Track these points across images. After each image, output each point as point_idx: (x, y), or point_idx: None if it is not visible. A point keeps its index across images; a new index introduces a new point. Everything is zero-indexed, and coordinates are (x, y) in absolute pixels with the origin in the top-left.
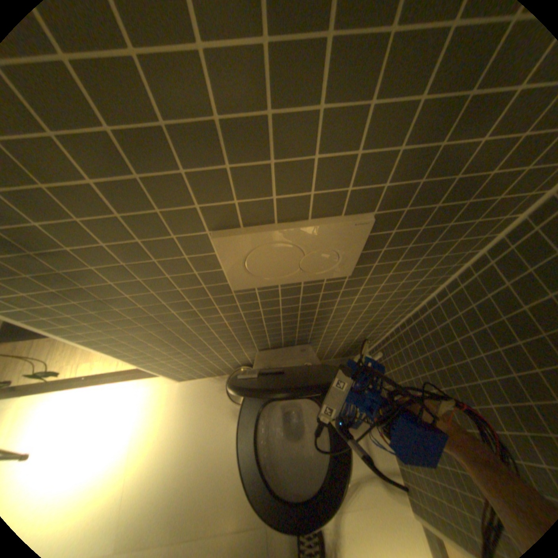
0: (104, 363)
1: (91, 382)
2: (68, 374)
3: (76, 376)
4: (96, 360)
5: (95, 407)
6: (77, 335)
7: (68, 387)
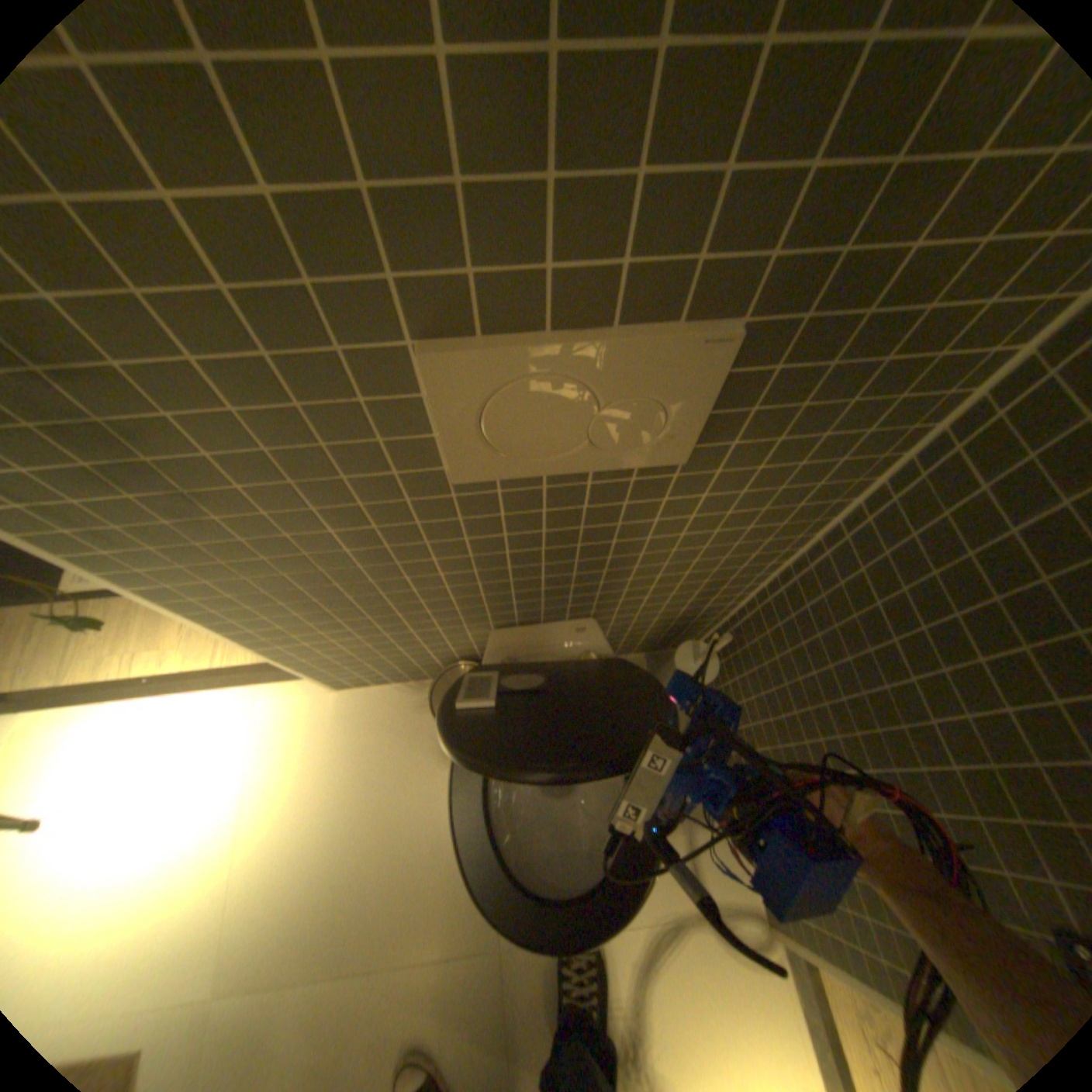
0: (185, 652)
1: (160, 688)
2: (114, 673)
3: (130, 677)
4: (169, 647)
5: (170, 736)
6: (133, 578)
7: (115, 696)
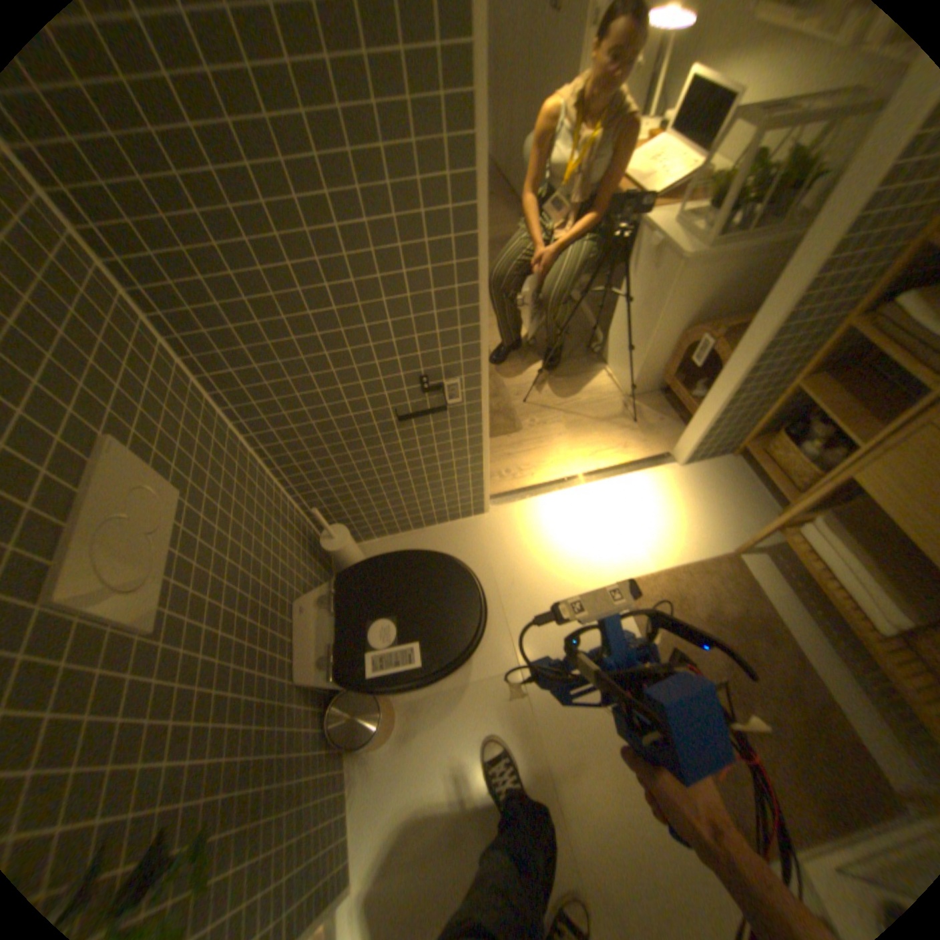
0: None
1: None
2: None
3: None
4: None
5: None
6: None
7: None
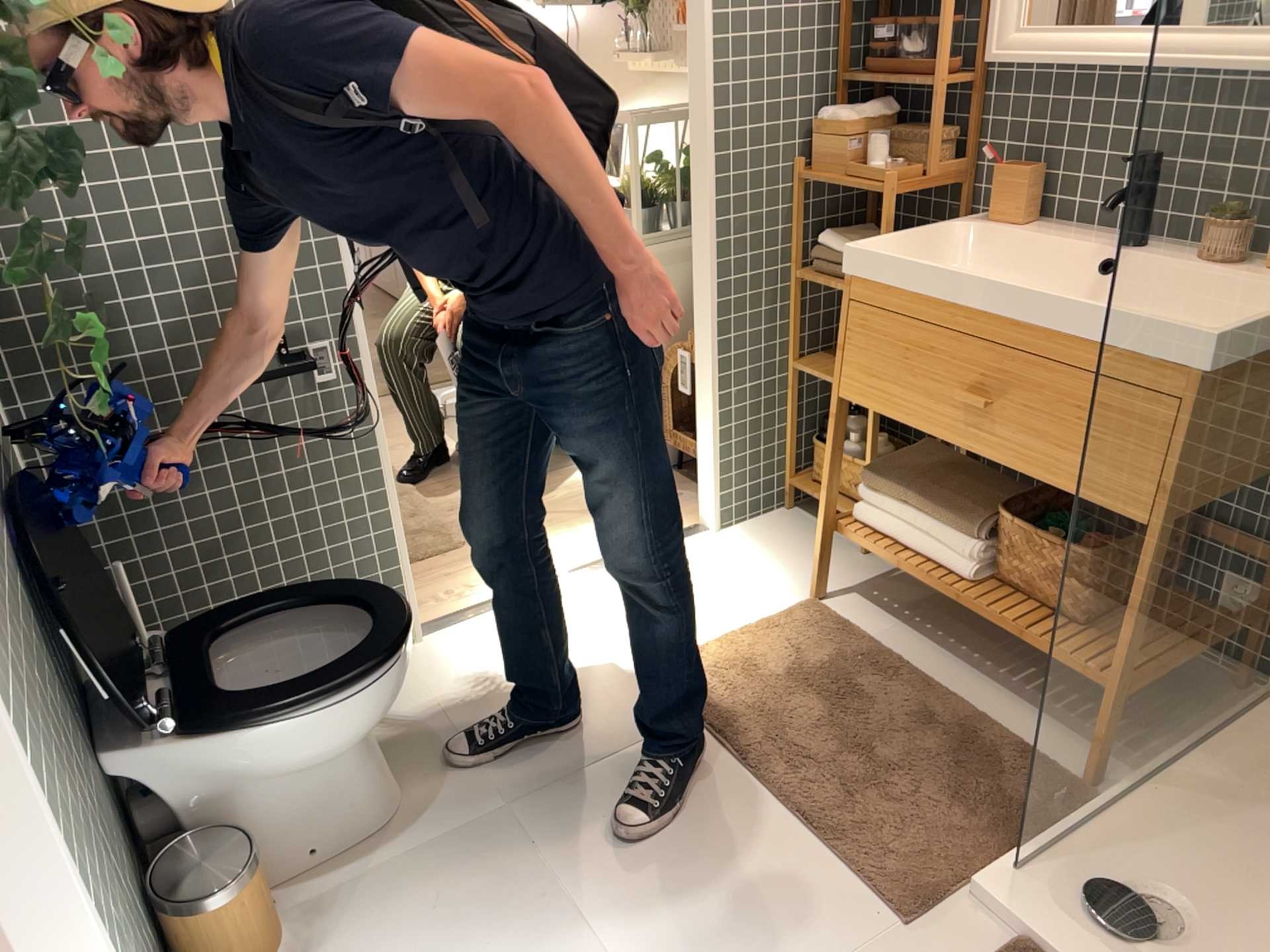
0: None
1: None
2: None
3: None
4: None
5: None
6: None
7: None
